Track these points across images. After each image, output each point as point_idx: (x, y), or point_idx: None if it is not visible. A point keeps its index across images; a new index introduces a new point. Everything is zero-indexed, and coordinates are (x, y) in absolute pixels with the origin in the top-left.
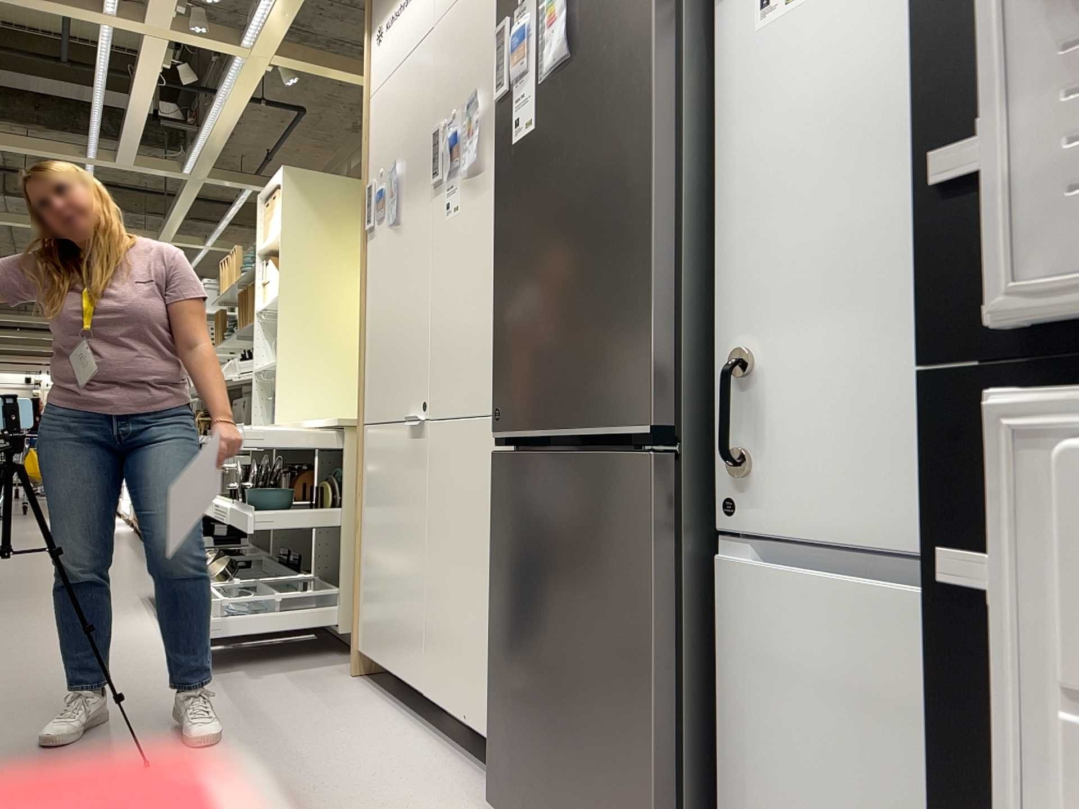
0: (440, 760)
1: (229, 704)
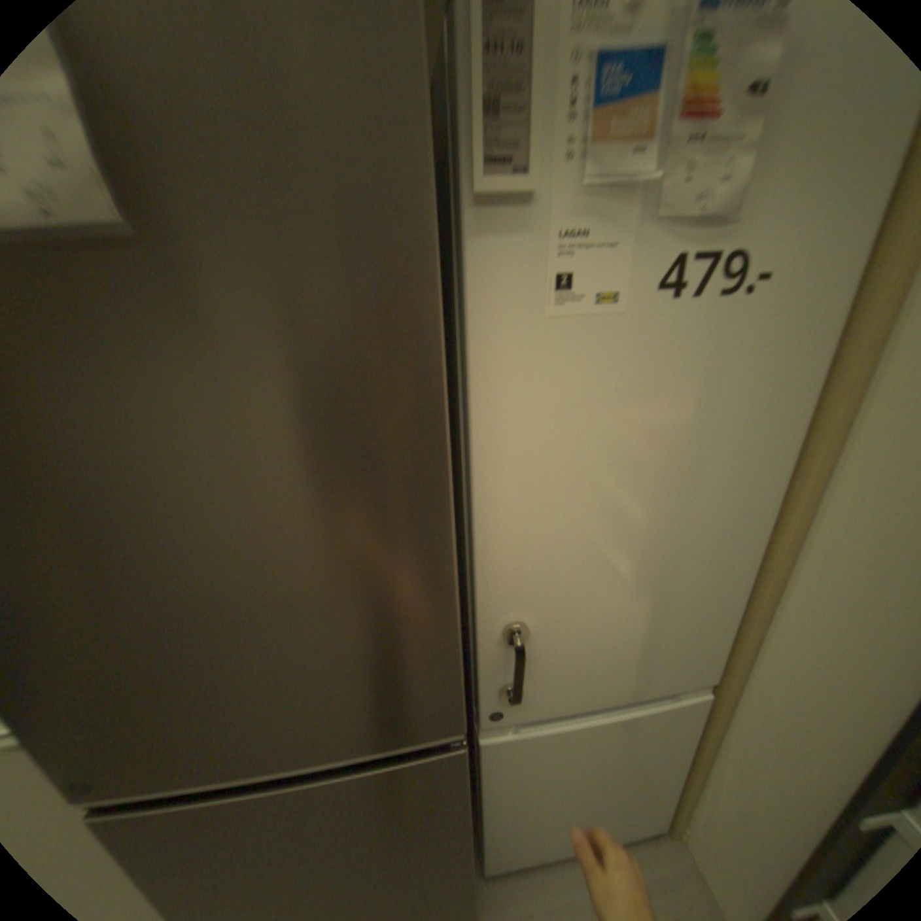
0: None
1: None
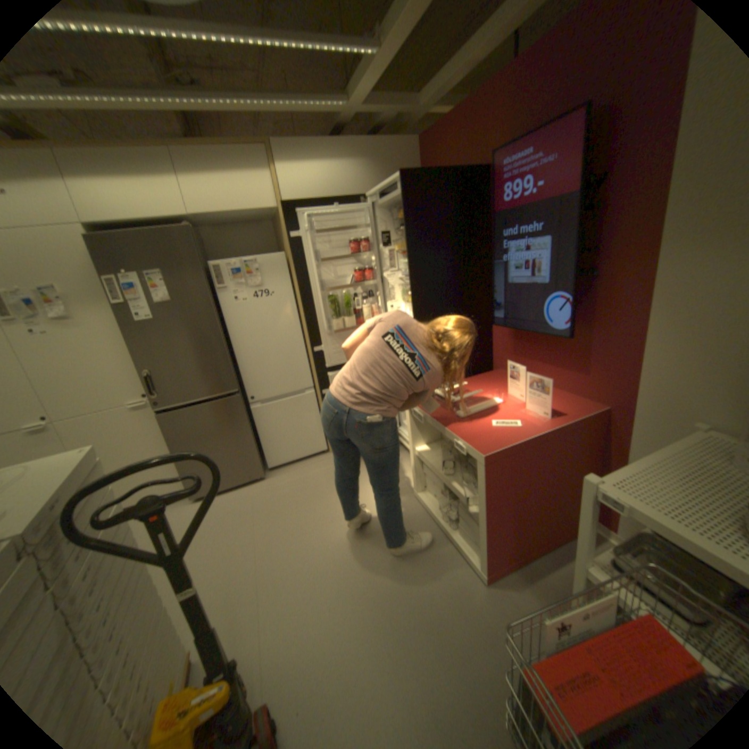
0: None
1: None
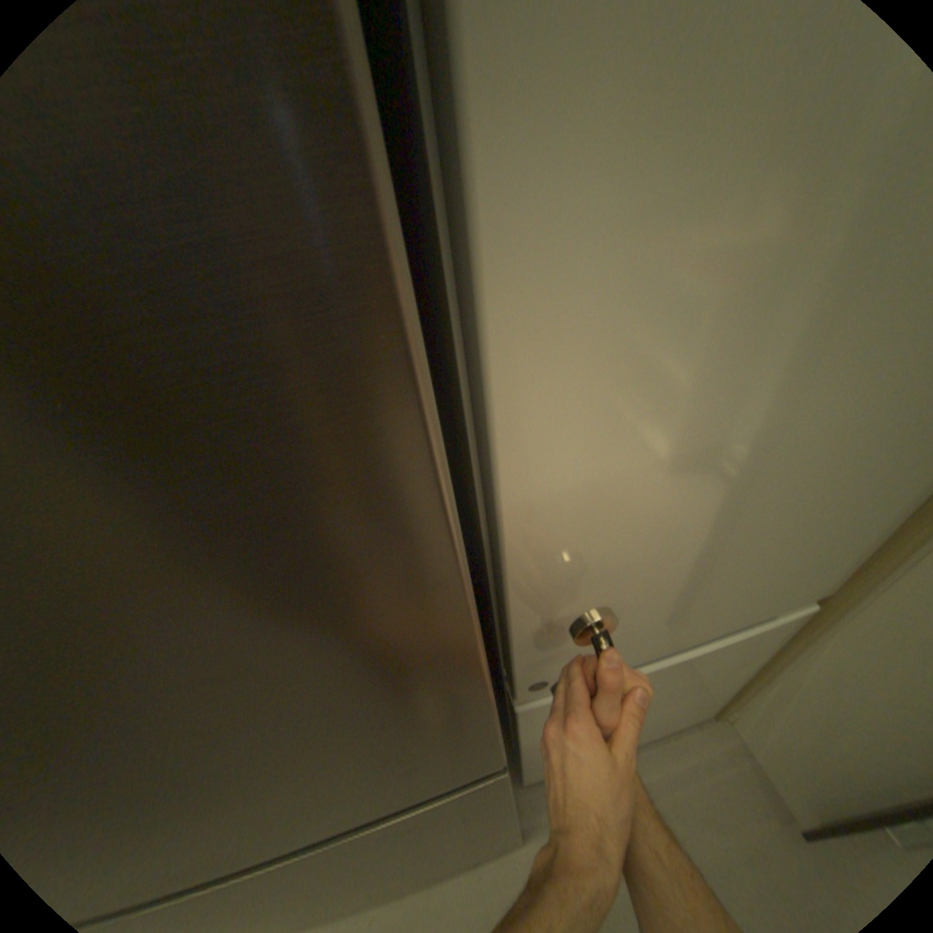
0: None
1: None
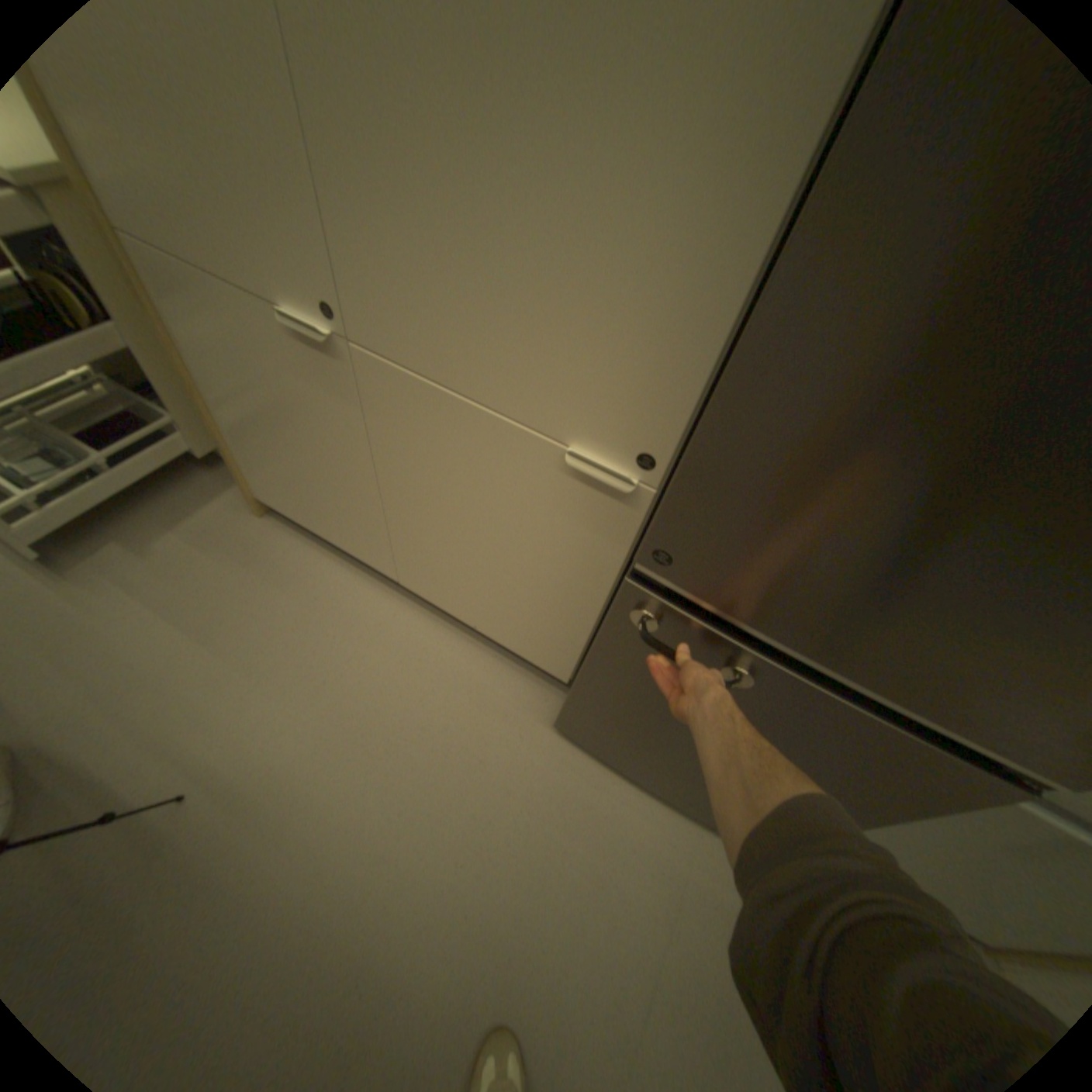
0: (453, 648)
1: (159, 623)
